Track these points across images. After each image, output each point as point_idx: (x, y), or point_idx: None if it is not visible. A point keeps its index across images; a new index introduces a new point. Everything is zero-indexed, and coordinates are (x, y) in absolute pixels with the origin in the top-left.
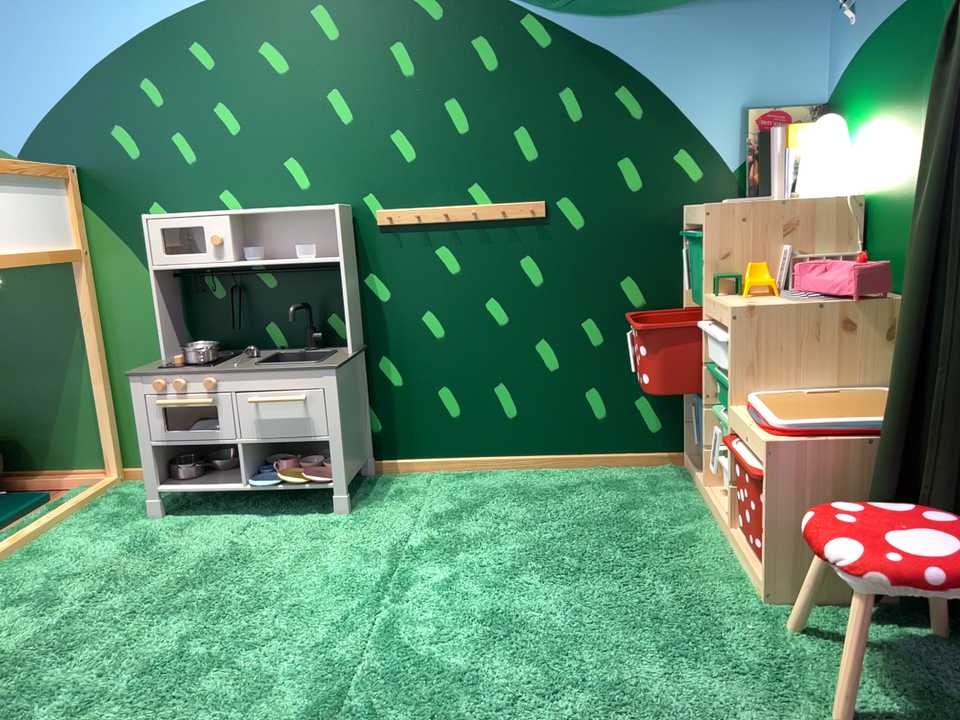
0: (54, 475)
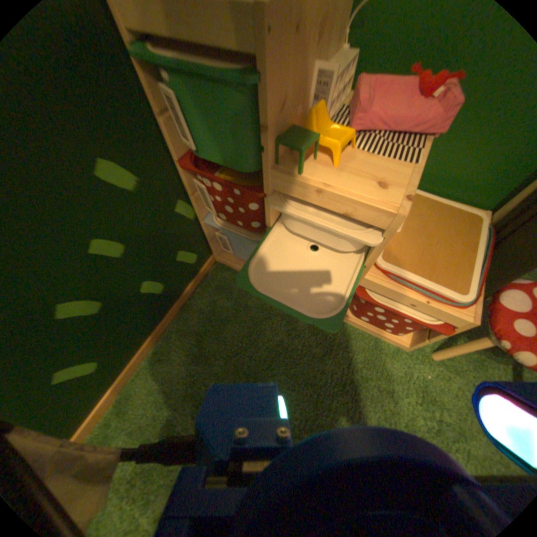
0: None
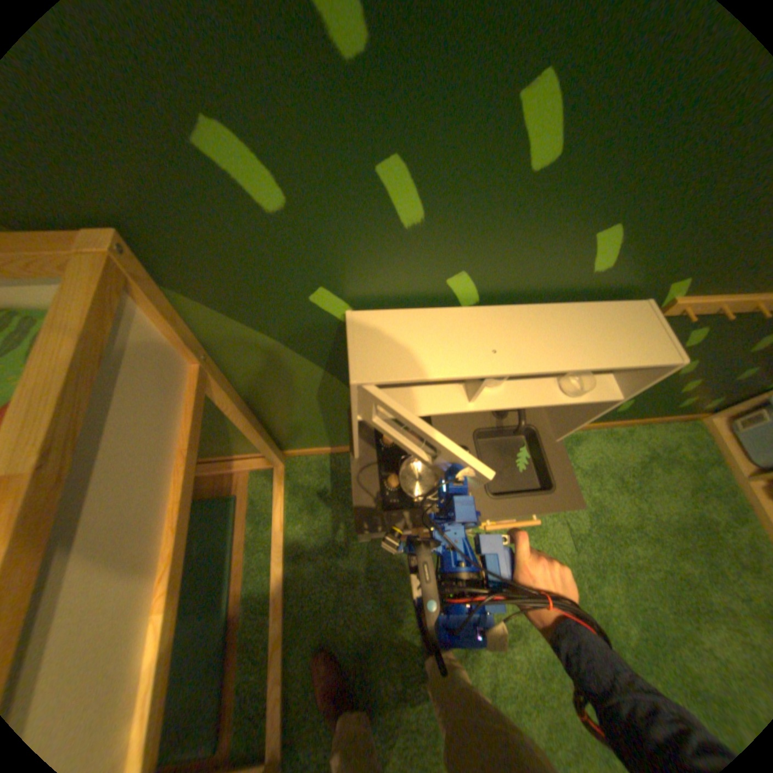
0: (217, 460)
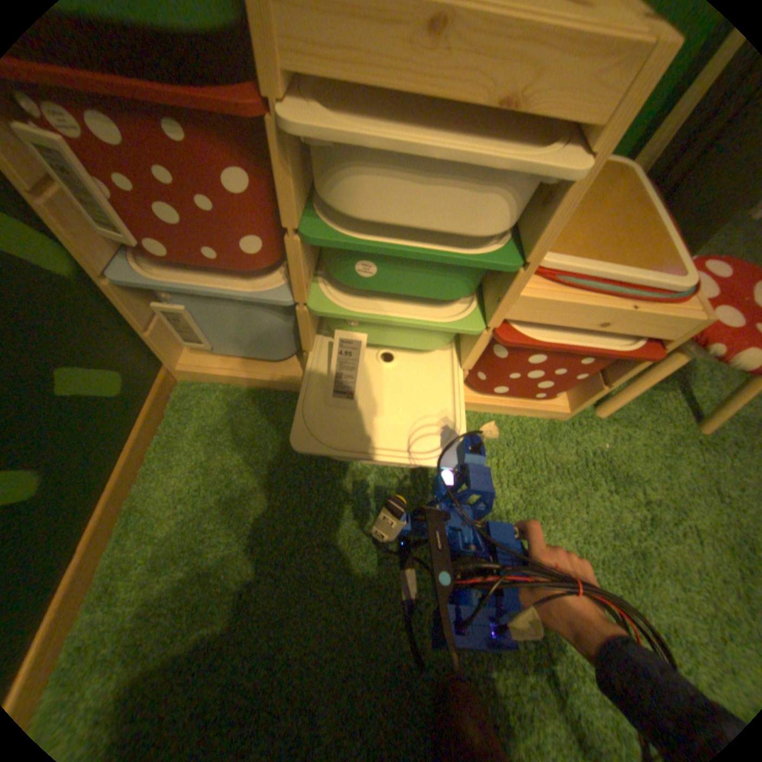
0: None
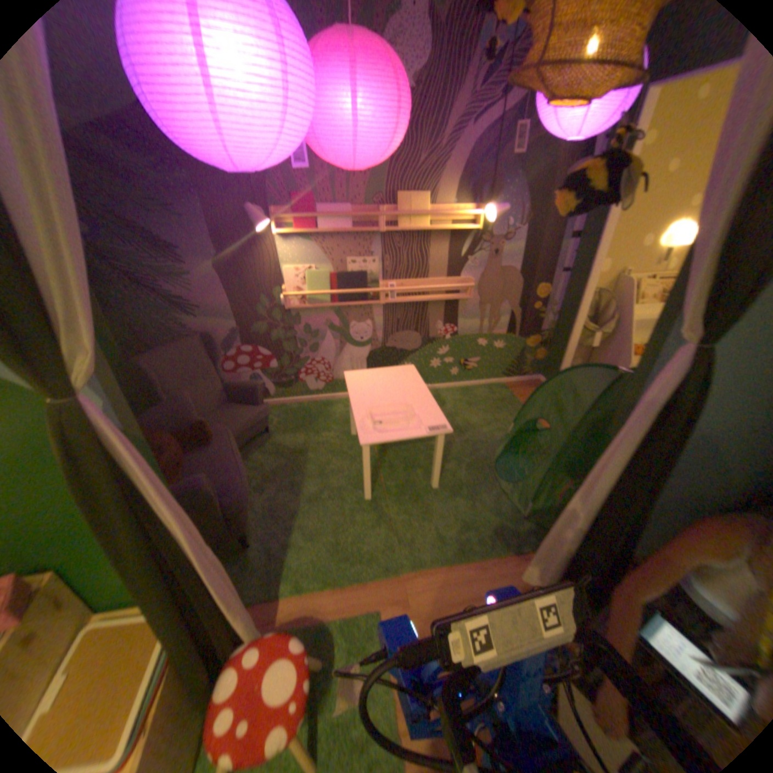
0: None
